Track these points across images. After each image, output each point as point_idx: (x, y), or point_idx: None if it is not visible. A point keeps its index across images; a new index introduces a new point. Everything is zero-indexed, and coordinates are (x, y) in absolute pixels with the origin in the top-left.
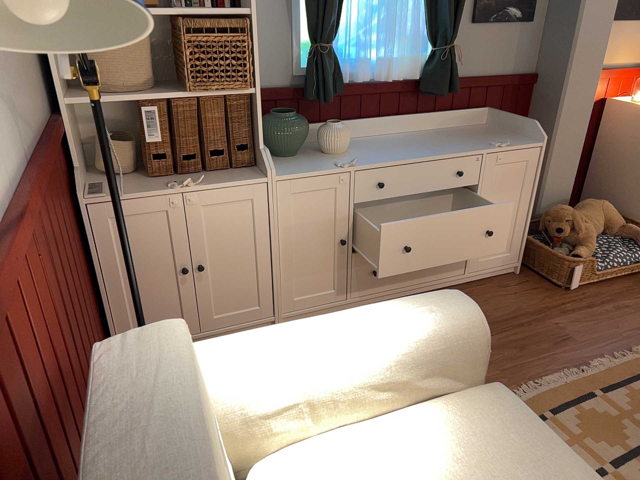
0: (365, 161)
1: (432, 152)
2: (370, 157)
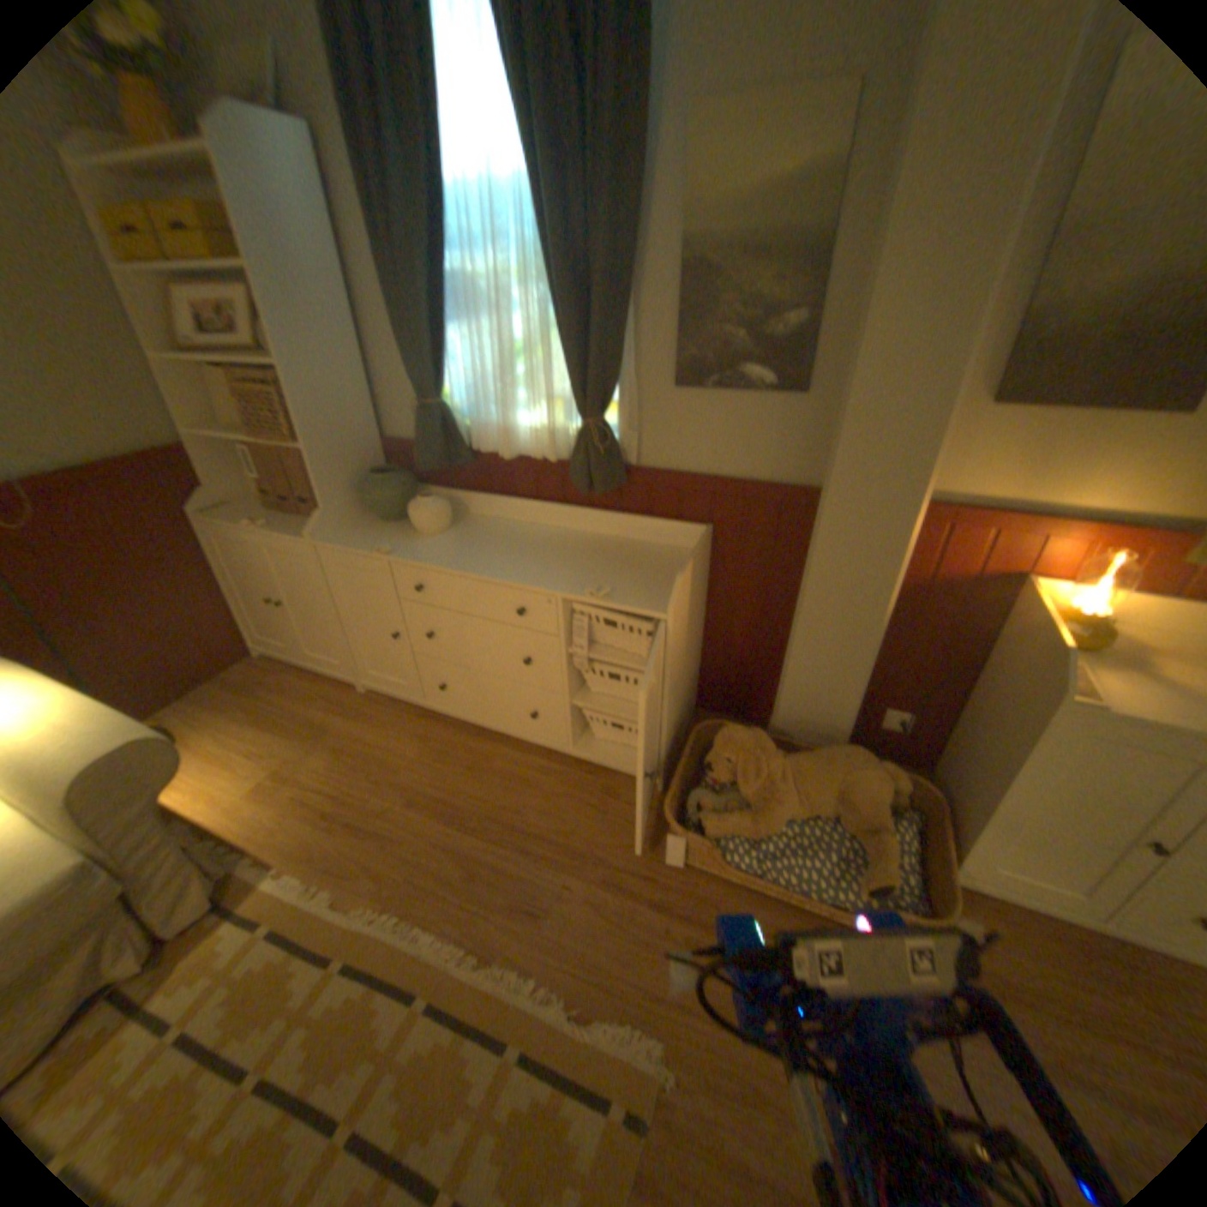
0: (415, 553)
1: (502, 568)
2: (436, 549)
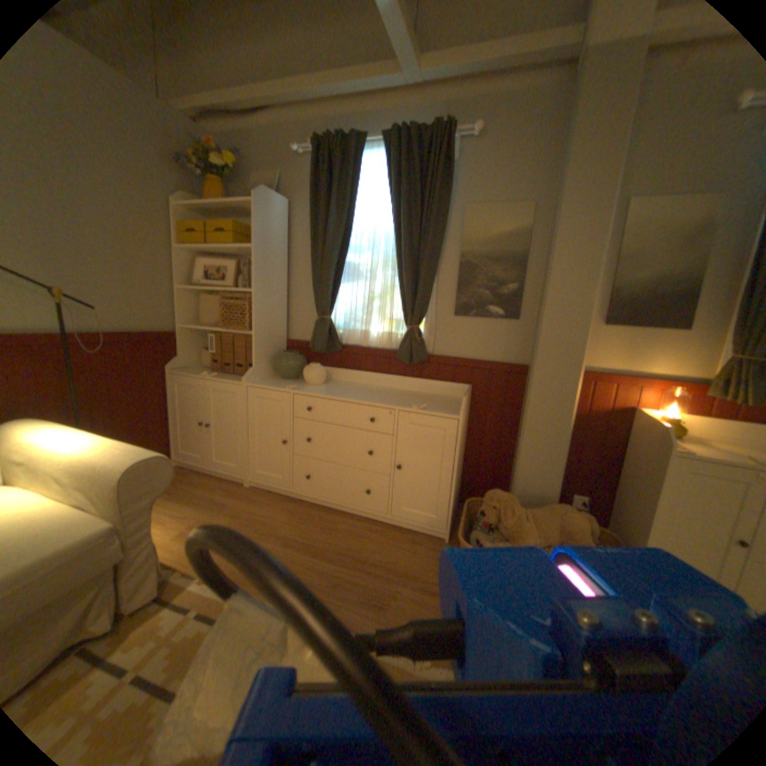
0: (309, 390)
1: (361, 398)
2: (320, 390)
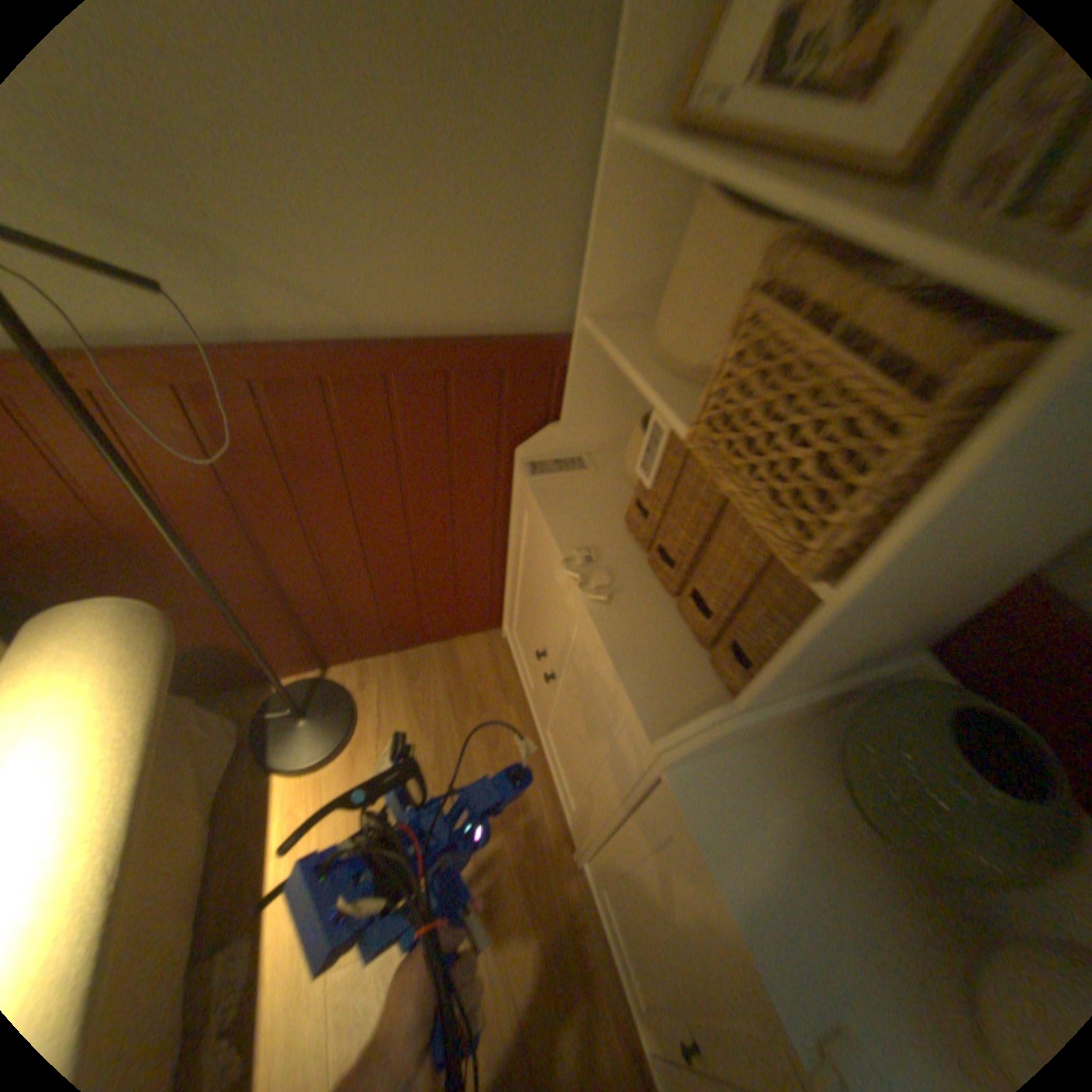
0: None
1: None
2: None
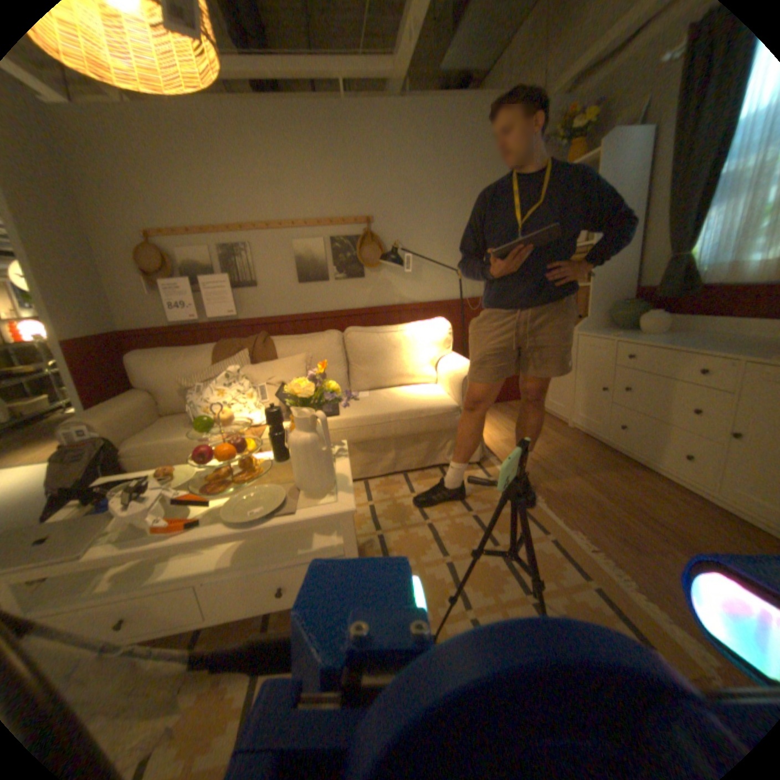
0: (637, 338)
1: (700, 346)
2: (652, 338)
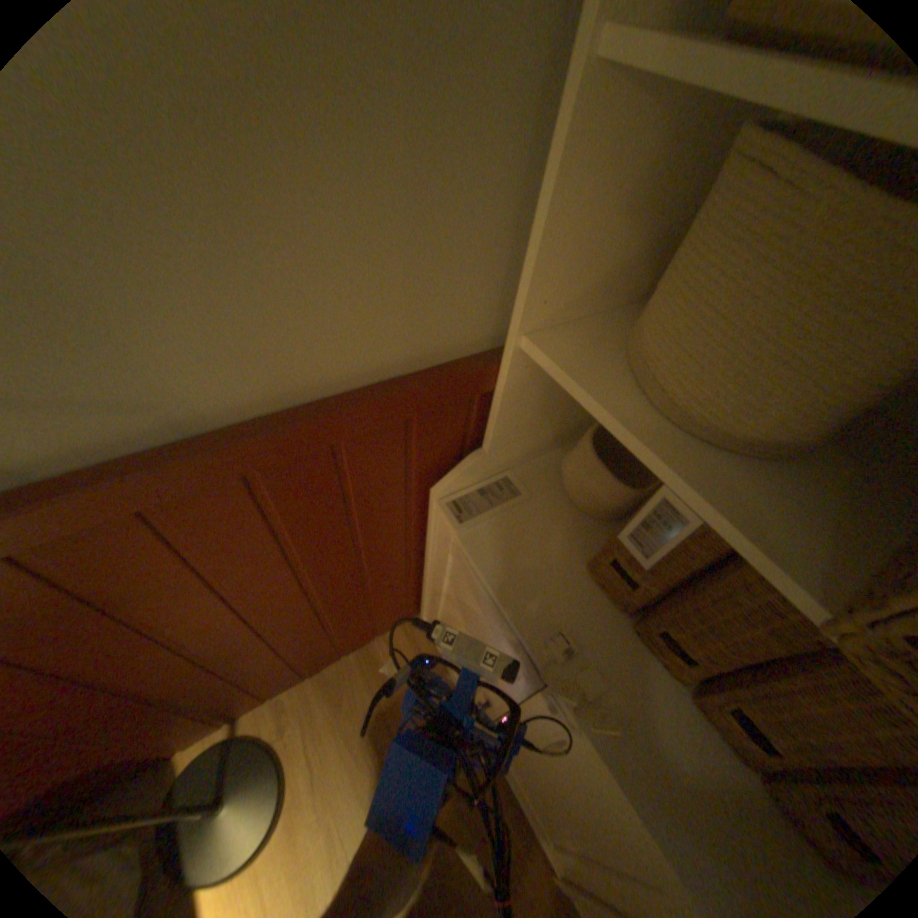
0: None
1: None
2: None
